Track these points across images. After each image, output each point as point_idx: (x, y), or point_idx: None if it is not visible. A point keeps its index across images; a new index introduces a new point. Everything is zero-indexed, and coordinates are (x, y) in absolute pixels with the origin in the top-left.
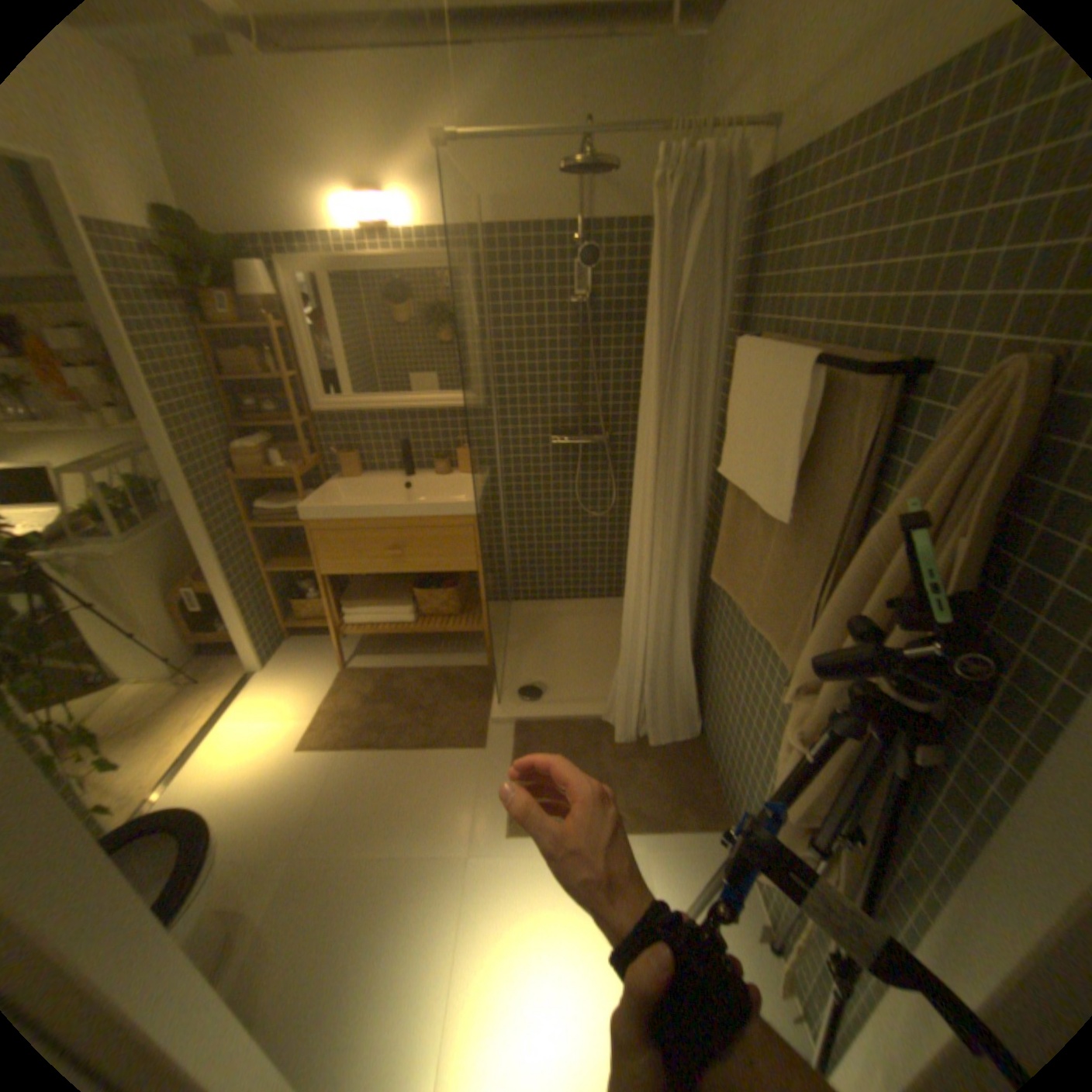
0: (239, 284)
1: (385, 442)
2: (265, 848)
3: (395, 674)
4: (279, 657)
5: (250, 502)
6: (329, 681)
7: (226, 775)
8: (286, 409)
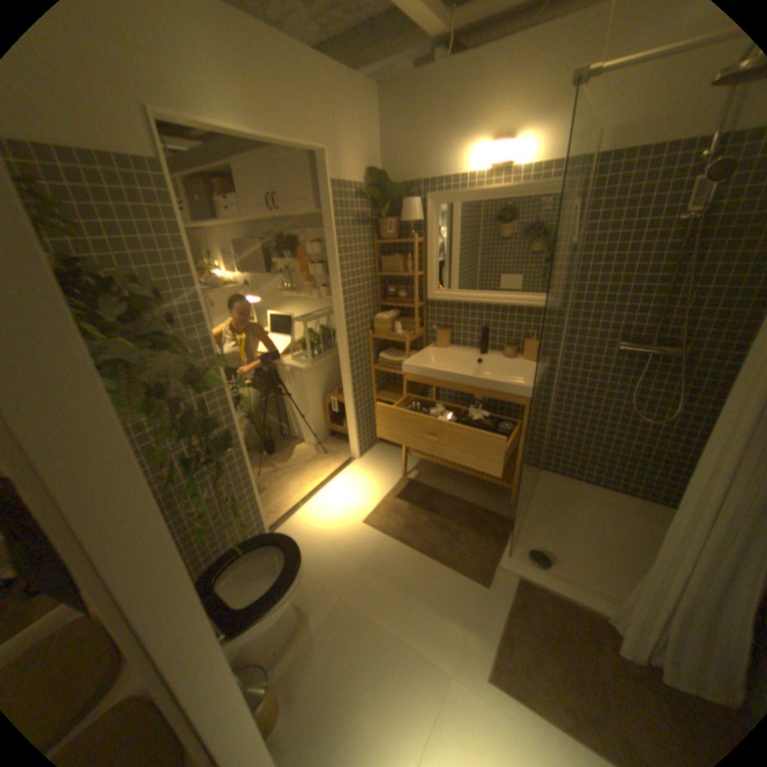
0: (404, 213)
1: (471, 326)
2: (330, 581)
3: (437, 496)
4: (371, 454)
5: (378, 352)
6: (394, 482)
7: (324, 519)
8: (412, 296)
